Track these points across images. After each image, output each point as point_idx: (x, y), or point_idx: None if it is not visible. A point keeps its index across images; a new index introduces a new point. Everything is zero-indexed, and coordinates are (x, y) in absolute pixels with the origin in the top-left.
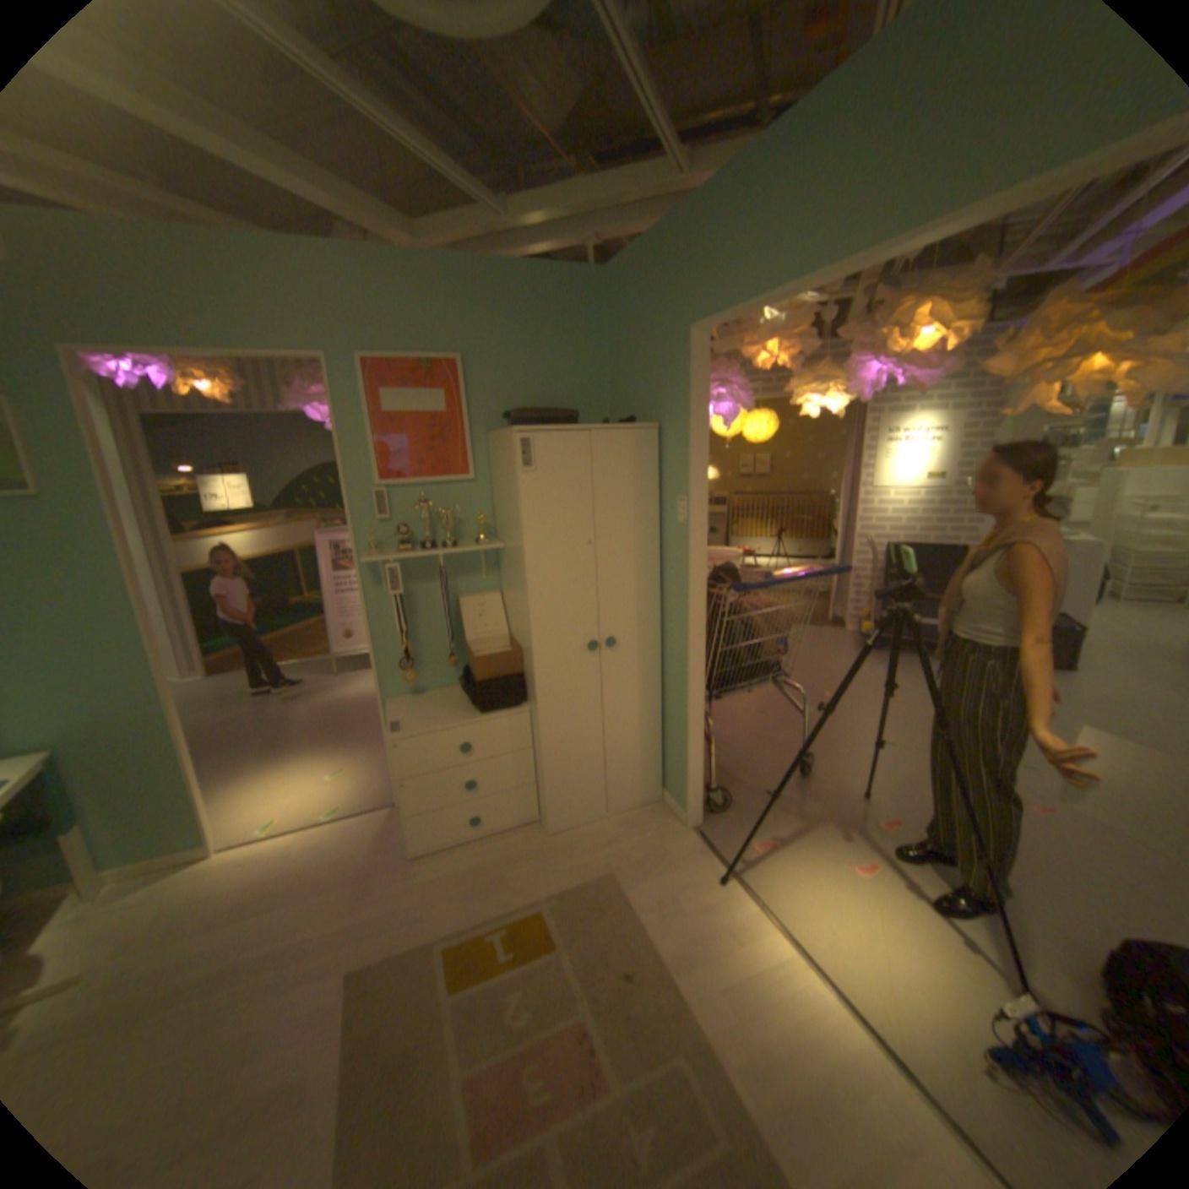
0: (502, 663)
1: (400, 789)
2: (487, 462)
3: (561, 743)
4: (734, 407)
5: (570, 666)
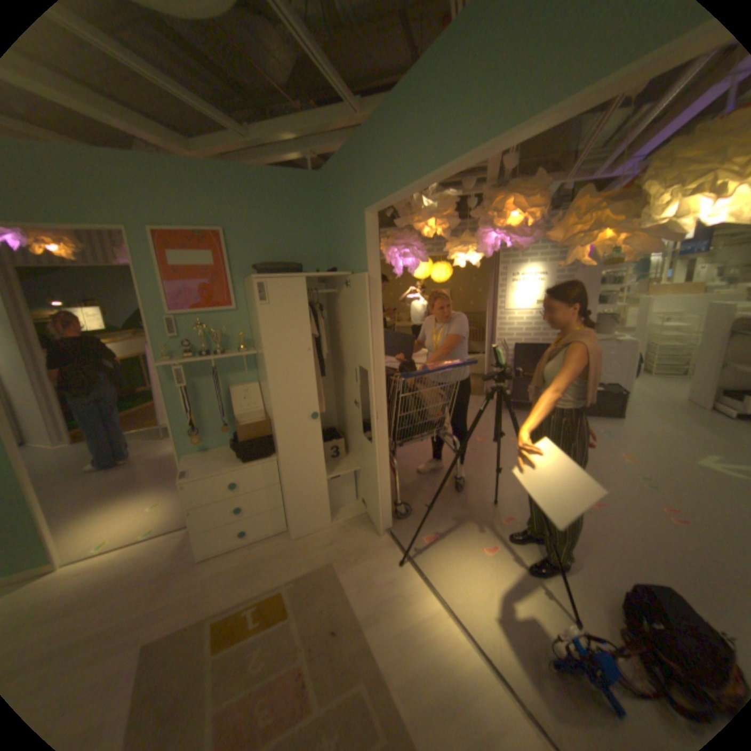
0: (257, 429)
1: (187, 516)
2: (245, 298)
3: (297, 480)
4: (416, 261)
5: (301, 430)
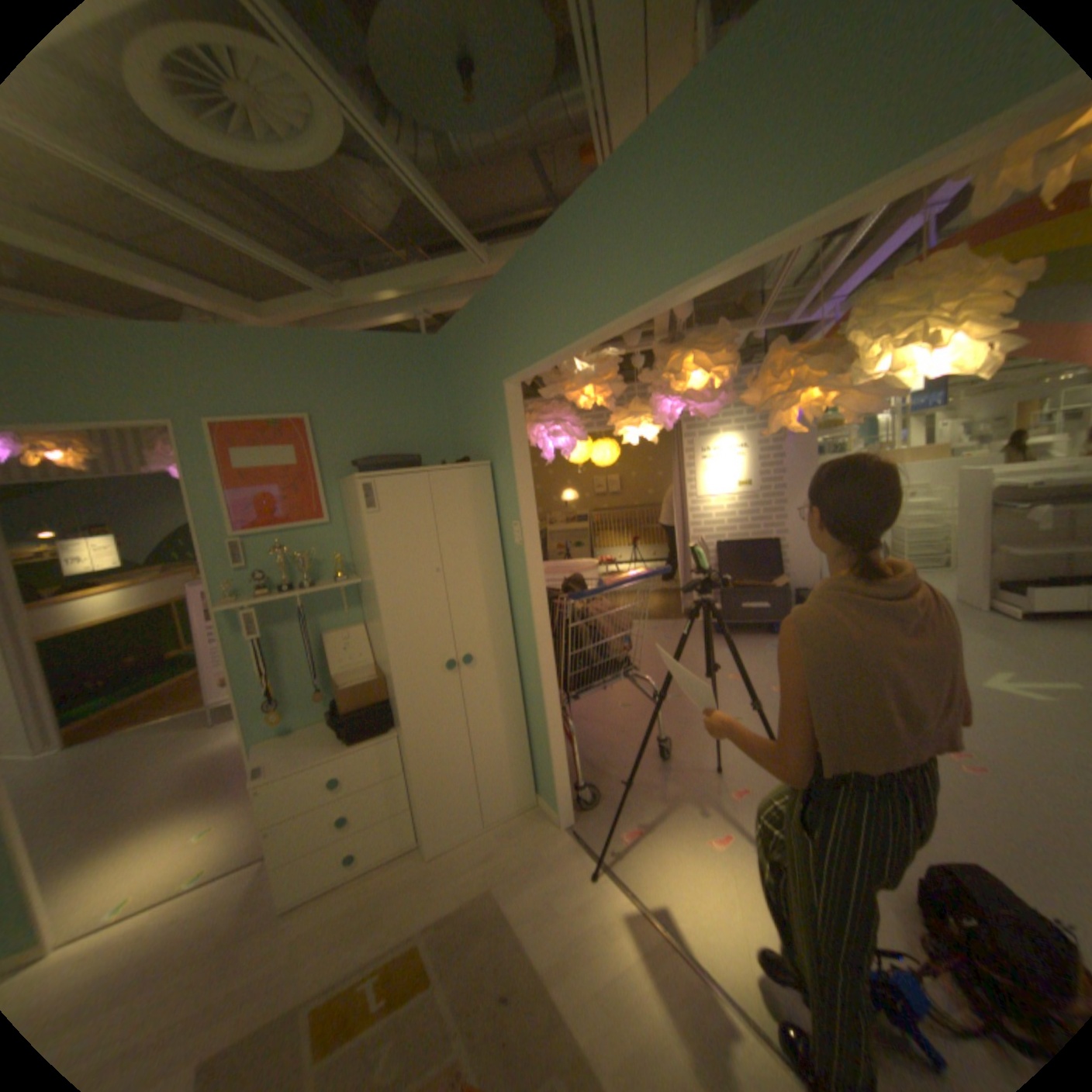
0: (366, 693)
1: (264, 839)
2: (341, 506)
3: (429, 764)
4: (571, 440)
5: (431, 687)
